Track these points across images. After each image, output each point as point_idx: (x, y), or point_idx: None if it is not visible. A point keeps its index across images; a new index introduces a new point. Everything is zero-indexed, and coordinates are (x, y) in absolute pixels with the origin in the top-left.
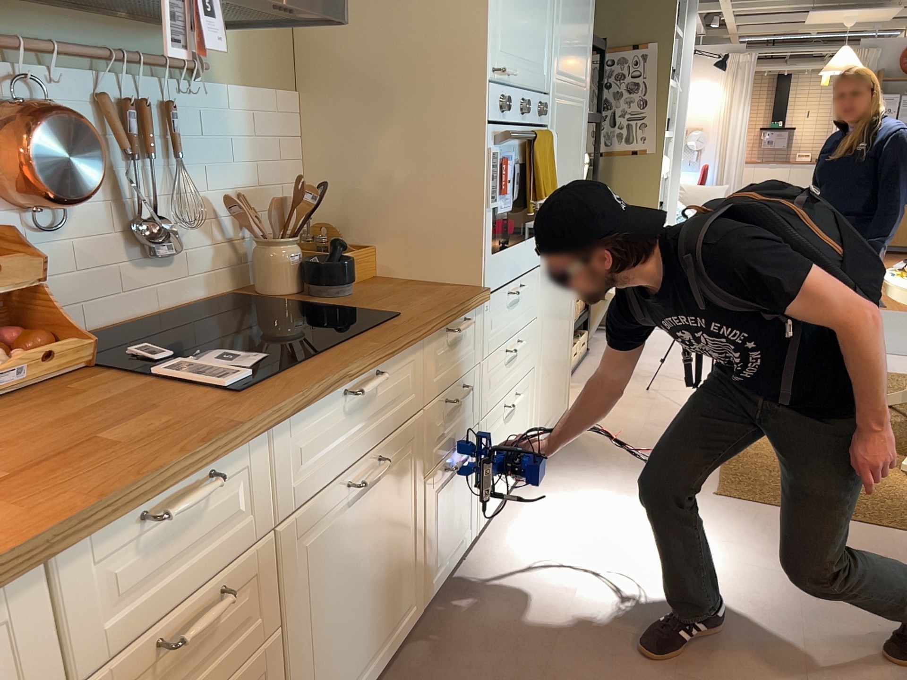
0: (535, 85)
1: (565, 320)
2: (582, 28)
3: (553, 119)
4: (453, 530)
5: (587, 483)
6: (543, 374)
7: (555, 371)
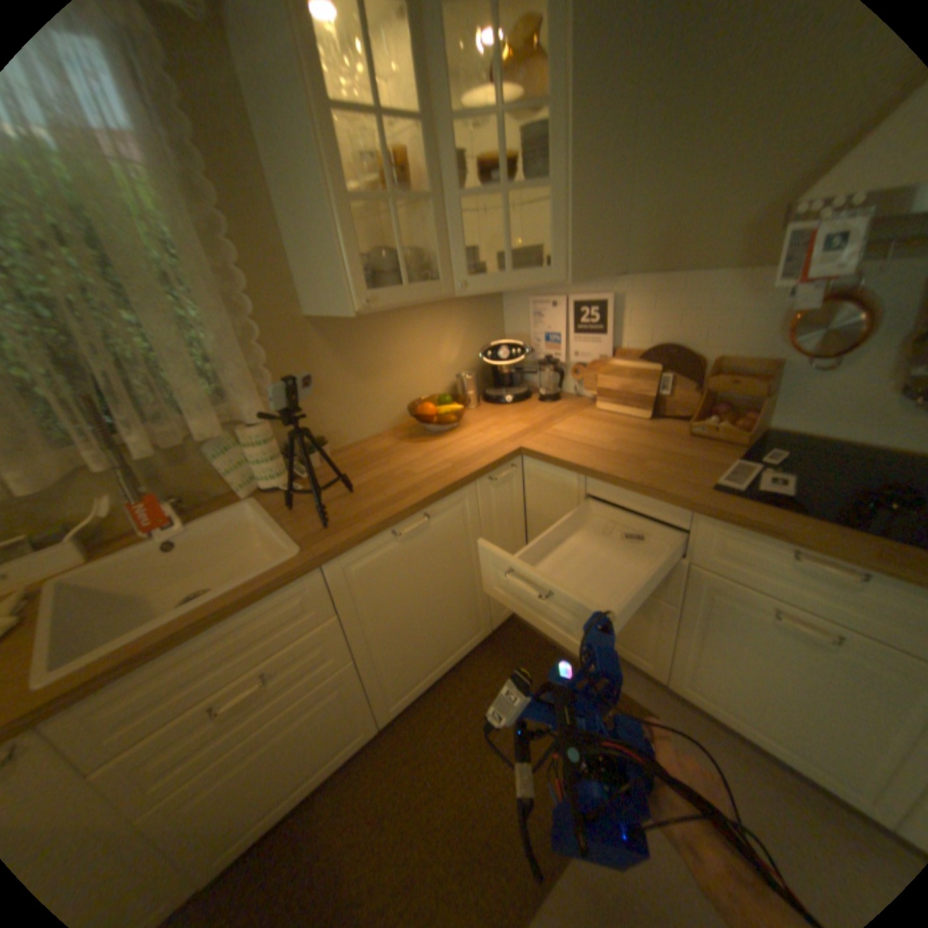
0: None
1: None
2: None
3: None
4: None
5: None
6: None
7: None
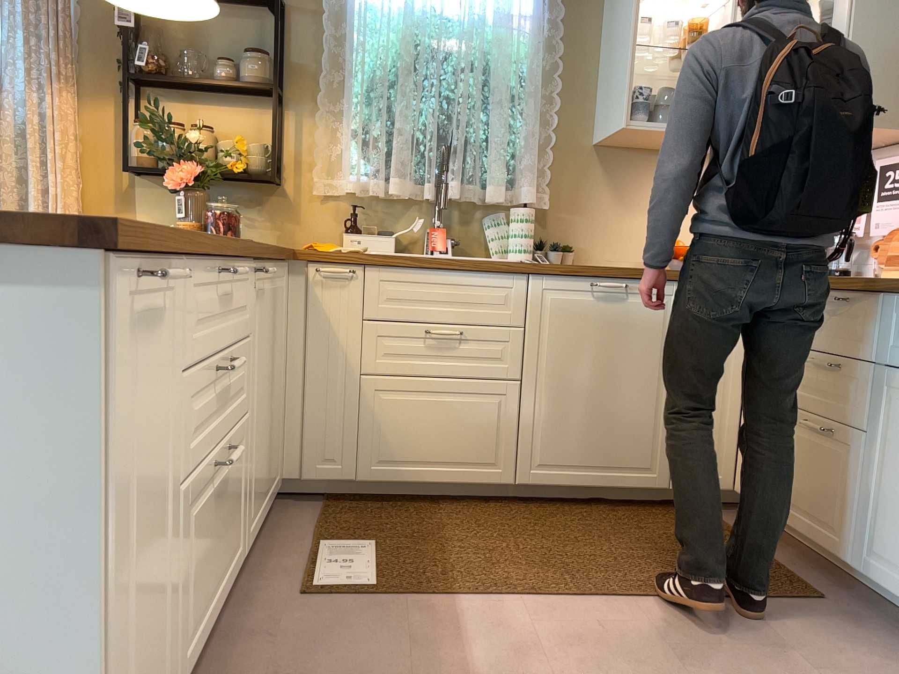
0: None
1: None
2: None
3: None
4: None
5: None
6: None
7: None
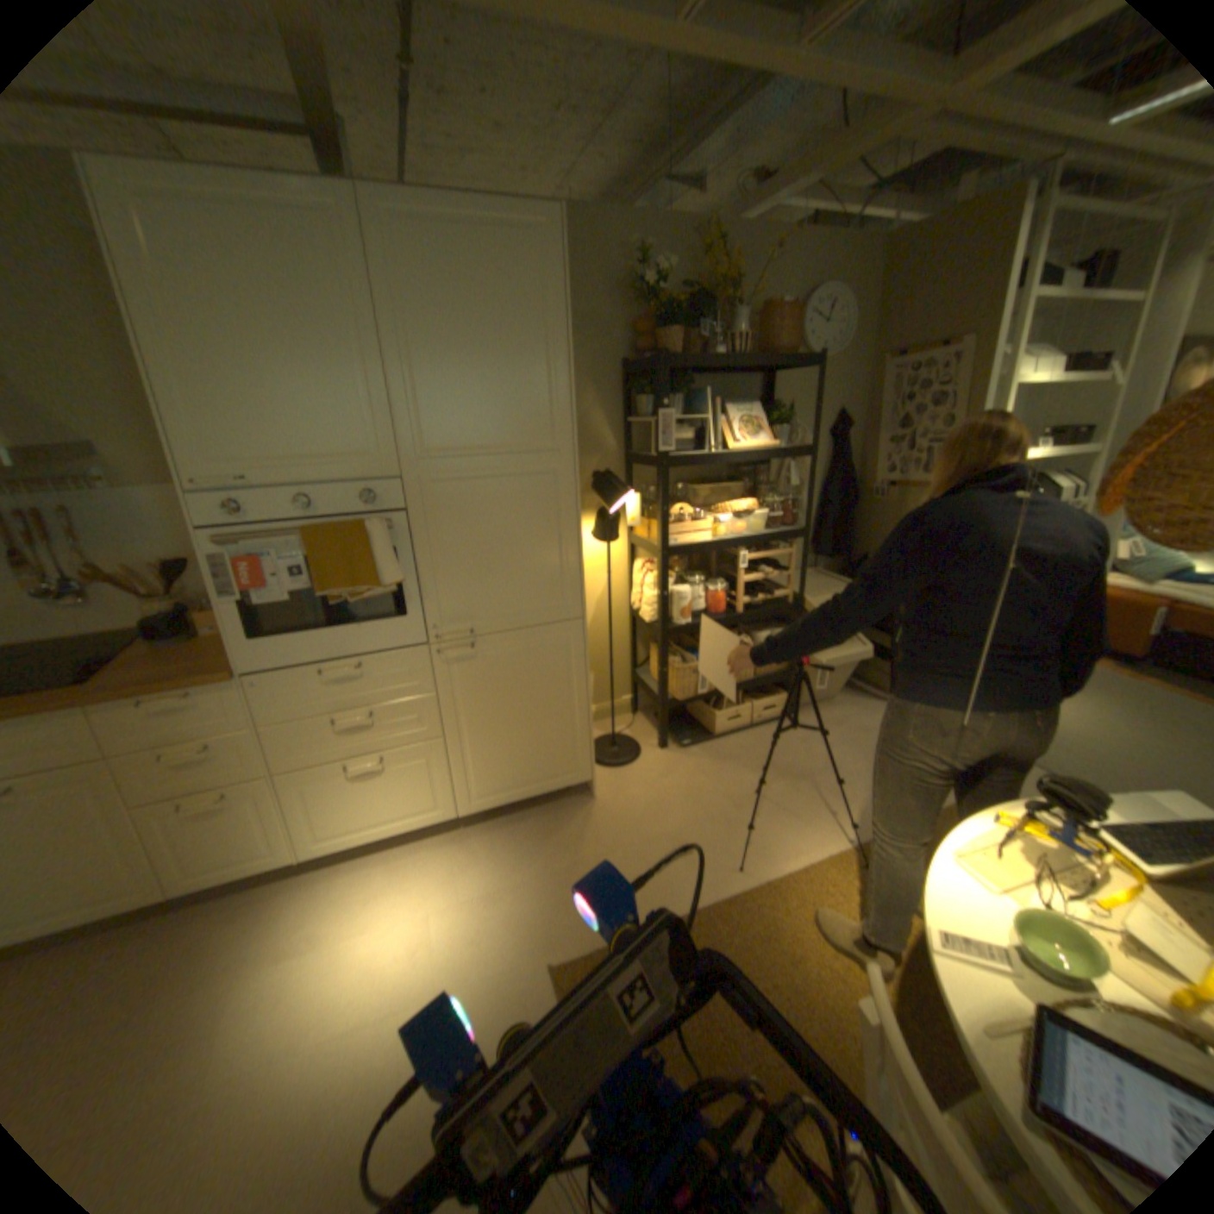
0: (337, 472)
1: (552, 695)
2: (517, 382)
3: (425, 497)
4: (222, 856)
5: (484, 871)
6: (476, 746)
7: (527, 744)
